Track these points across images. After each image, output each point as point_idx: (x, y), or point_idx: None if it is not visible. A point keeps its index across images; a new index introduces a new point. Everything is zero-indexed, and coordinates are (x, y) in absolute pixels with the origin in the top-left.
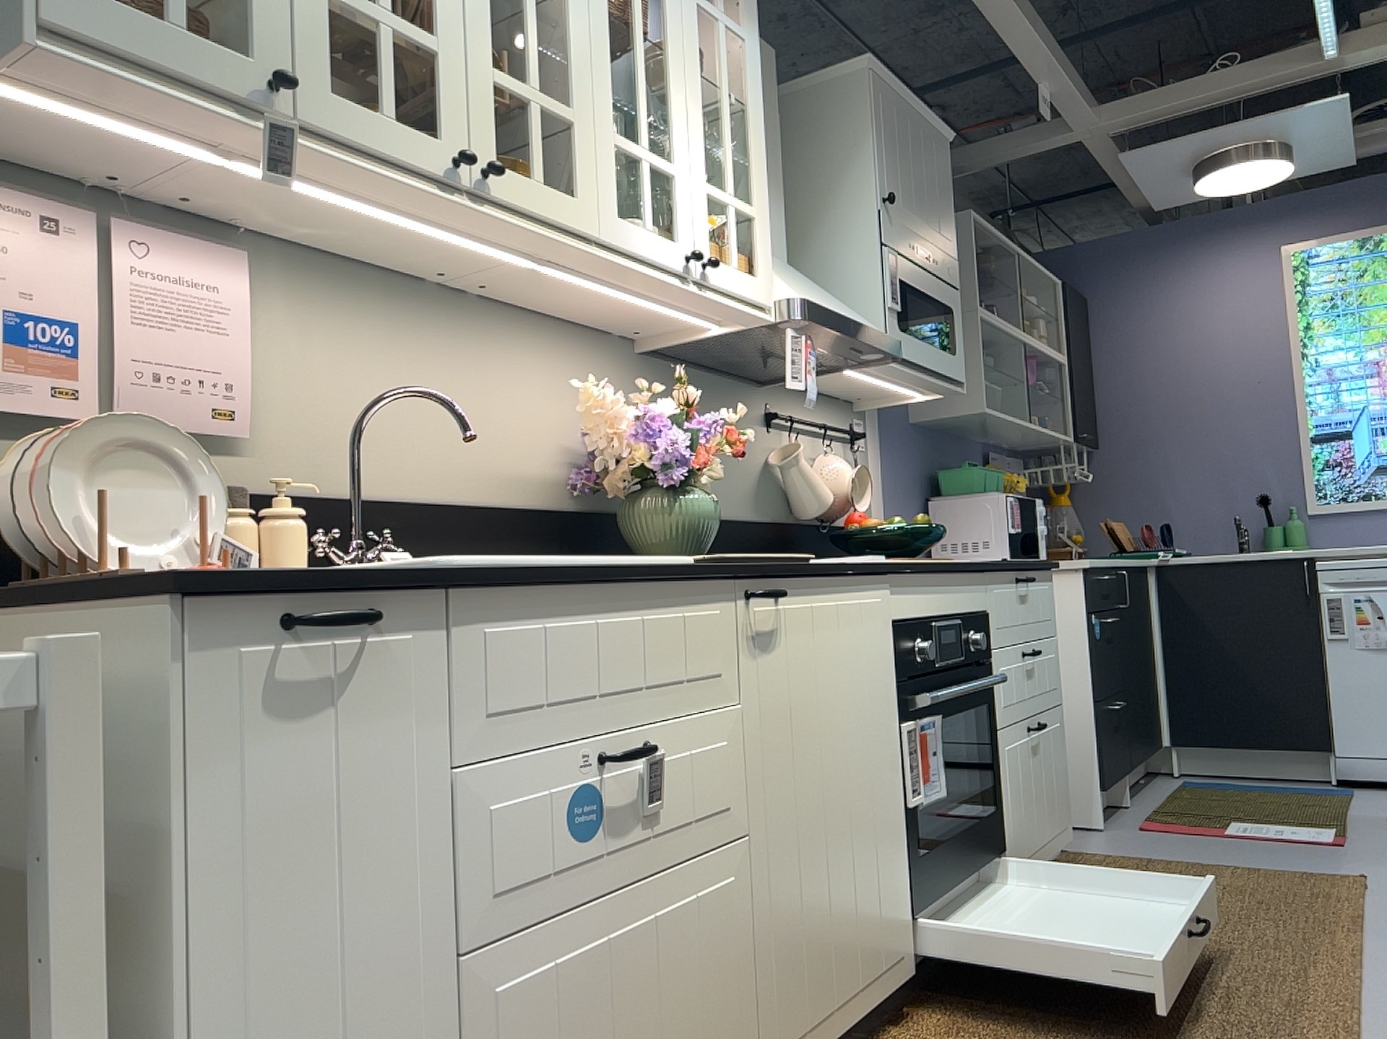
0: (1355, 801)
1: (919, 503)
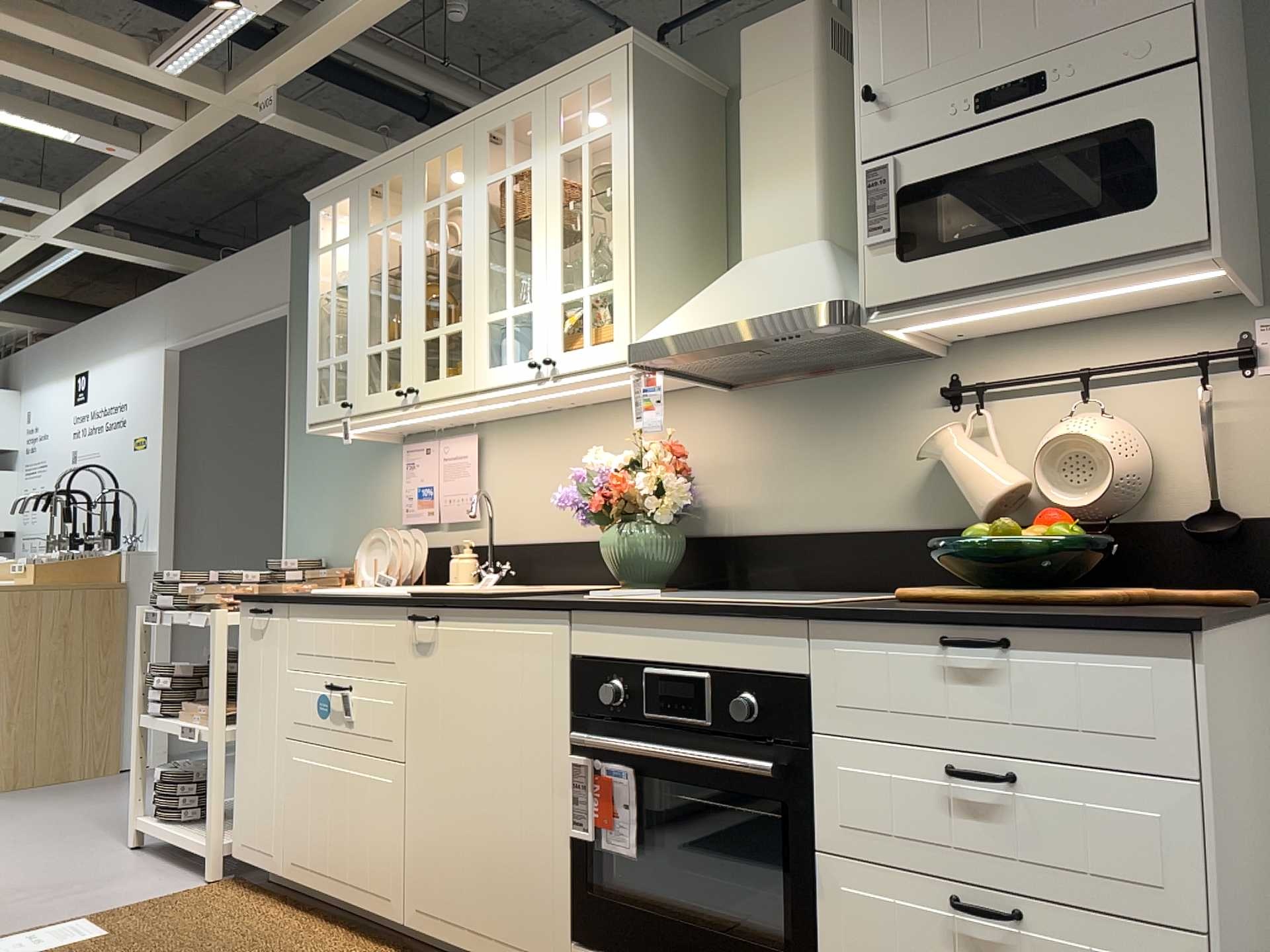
0: None
1: None
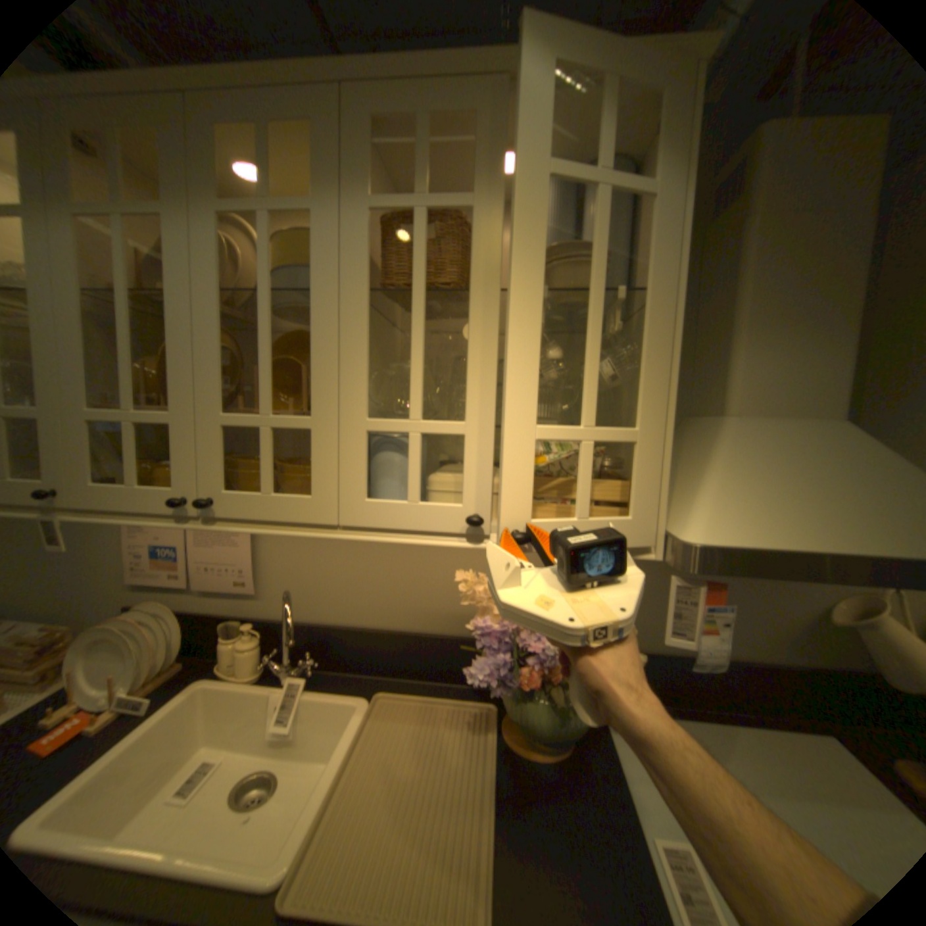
0: None
1: None
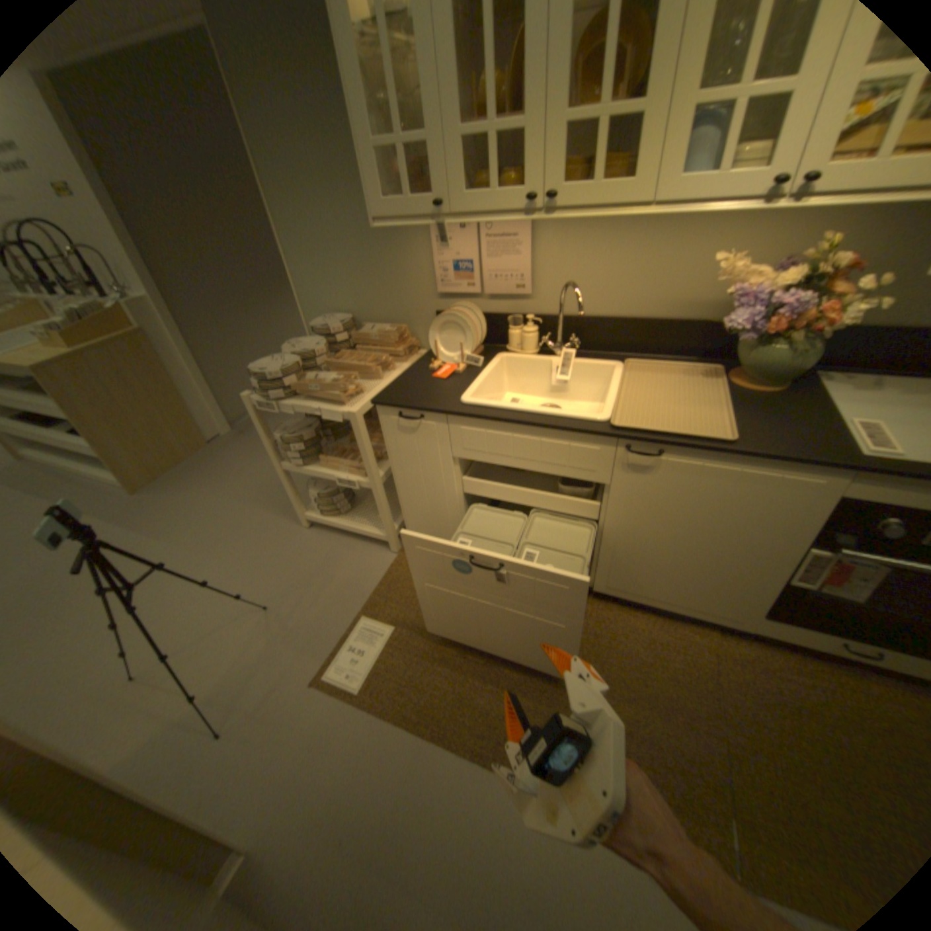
0: None
1: None
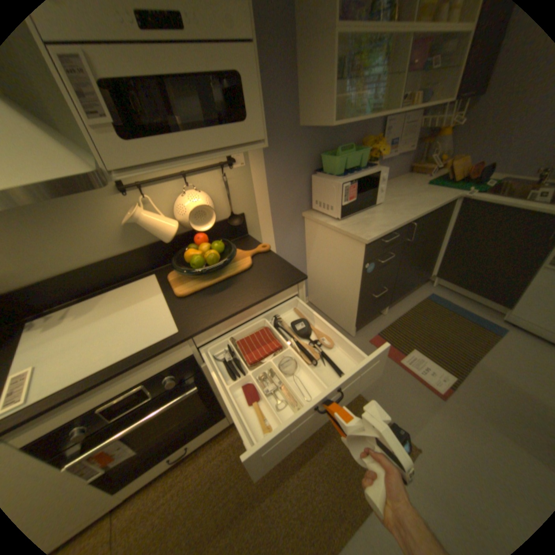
0: (498, 347)
1: (301, 178)
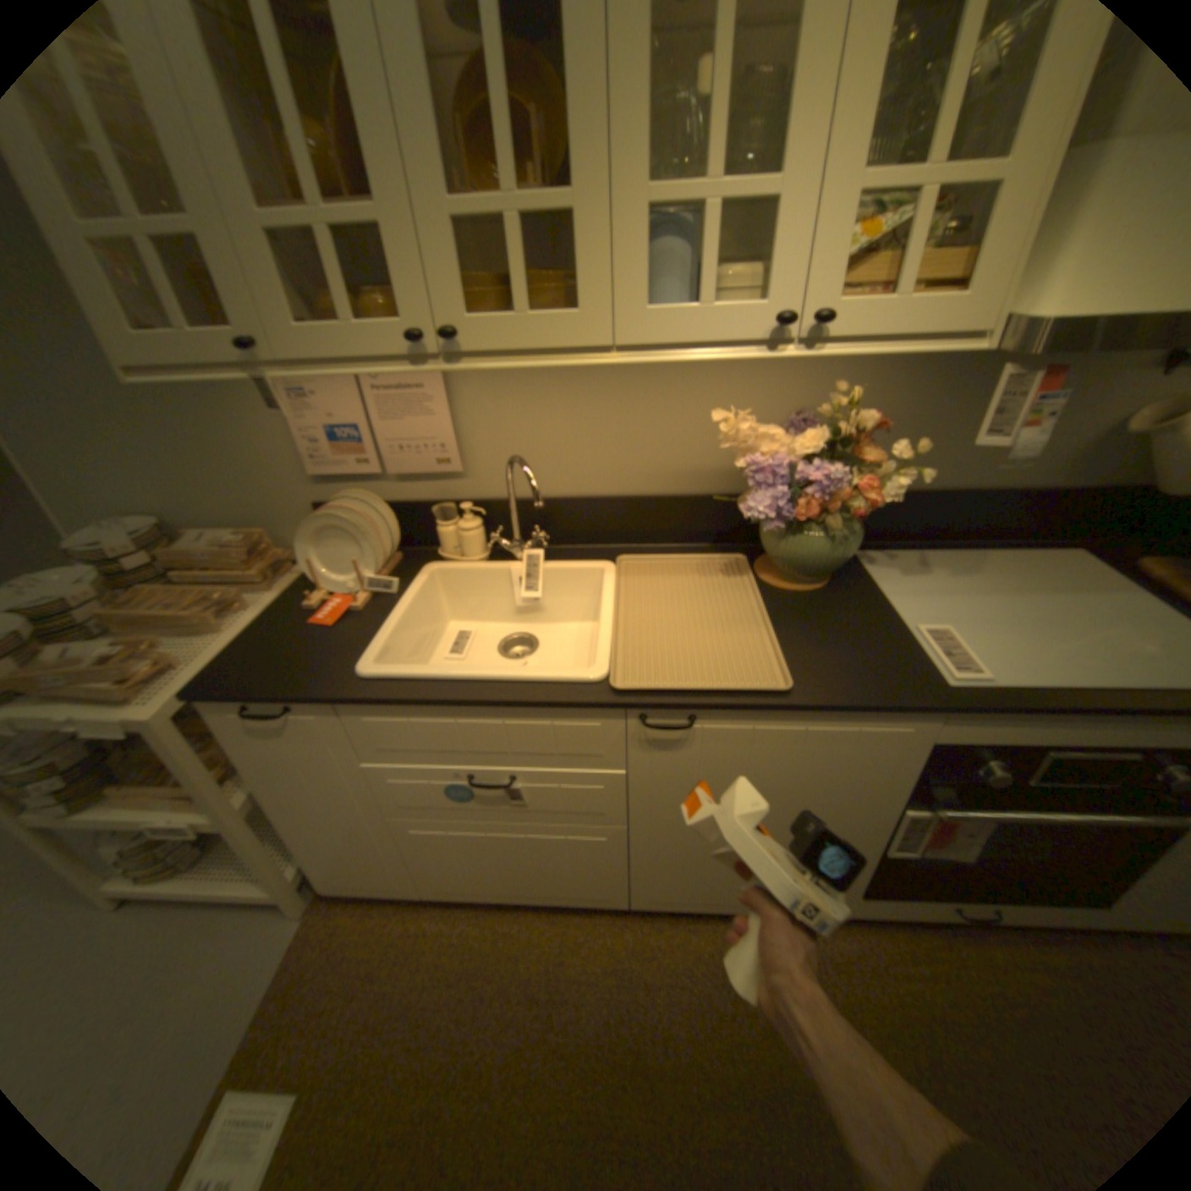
0: None
1: None
